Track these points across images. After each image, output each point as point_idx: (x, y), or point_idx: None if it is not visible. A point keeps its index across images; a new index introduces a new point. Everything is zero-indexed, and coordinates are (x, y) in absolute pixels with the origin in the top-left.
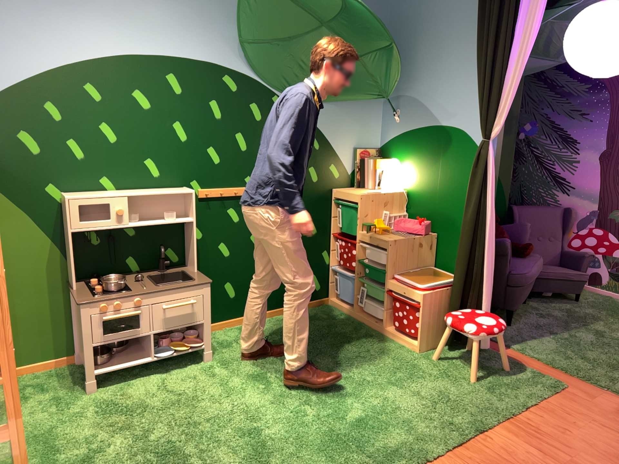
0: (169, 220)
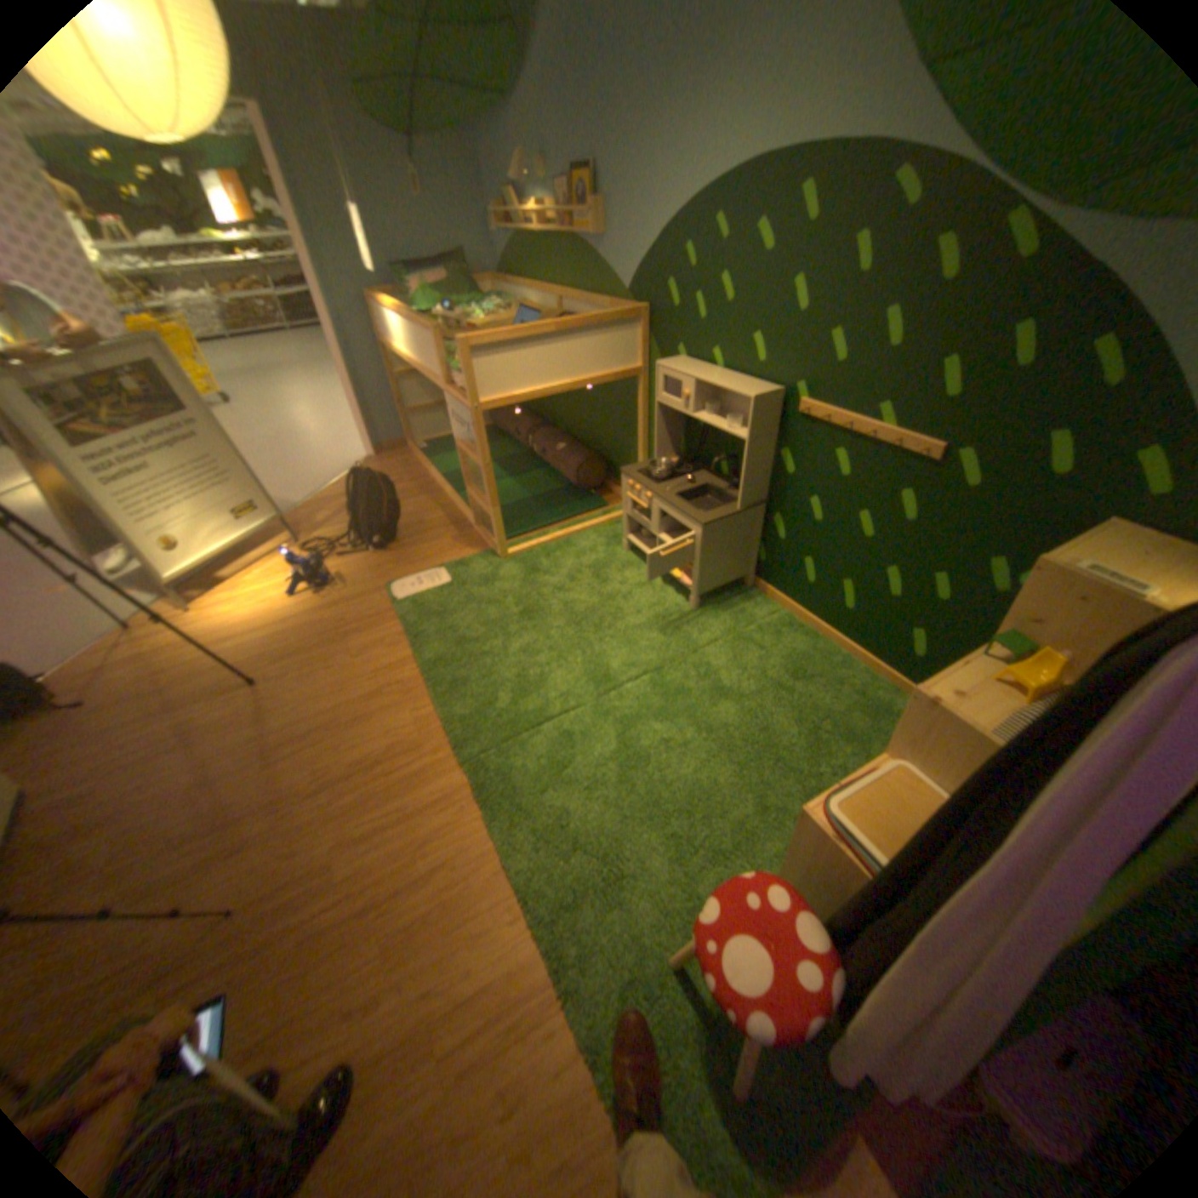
0: (734, 428)
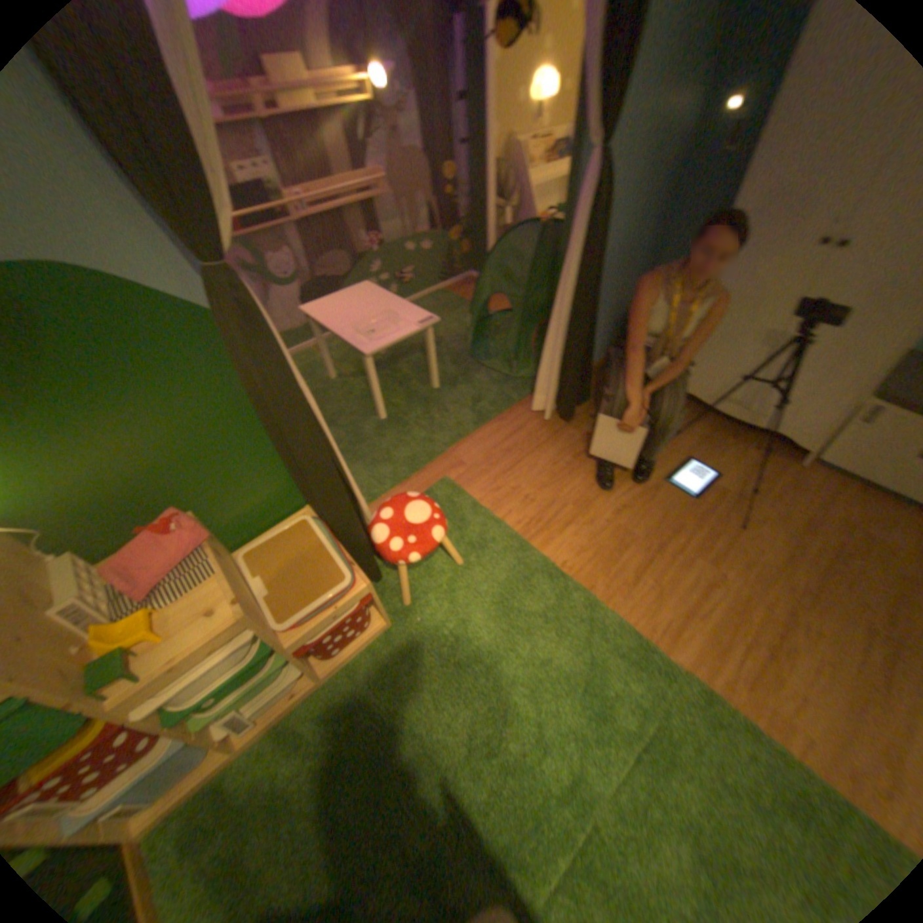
0: None
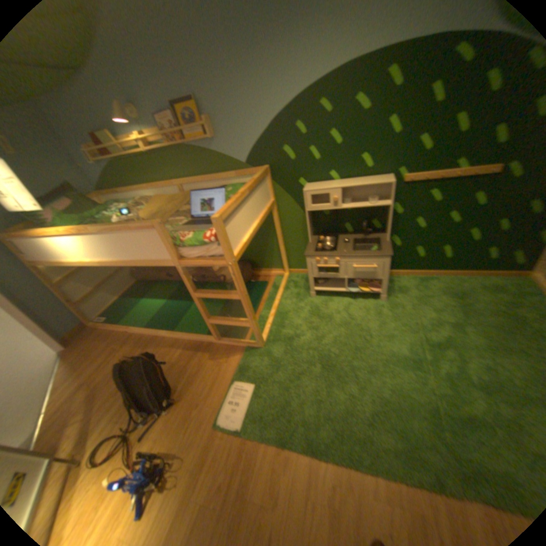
0: (372, 203)
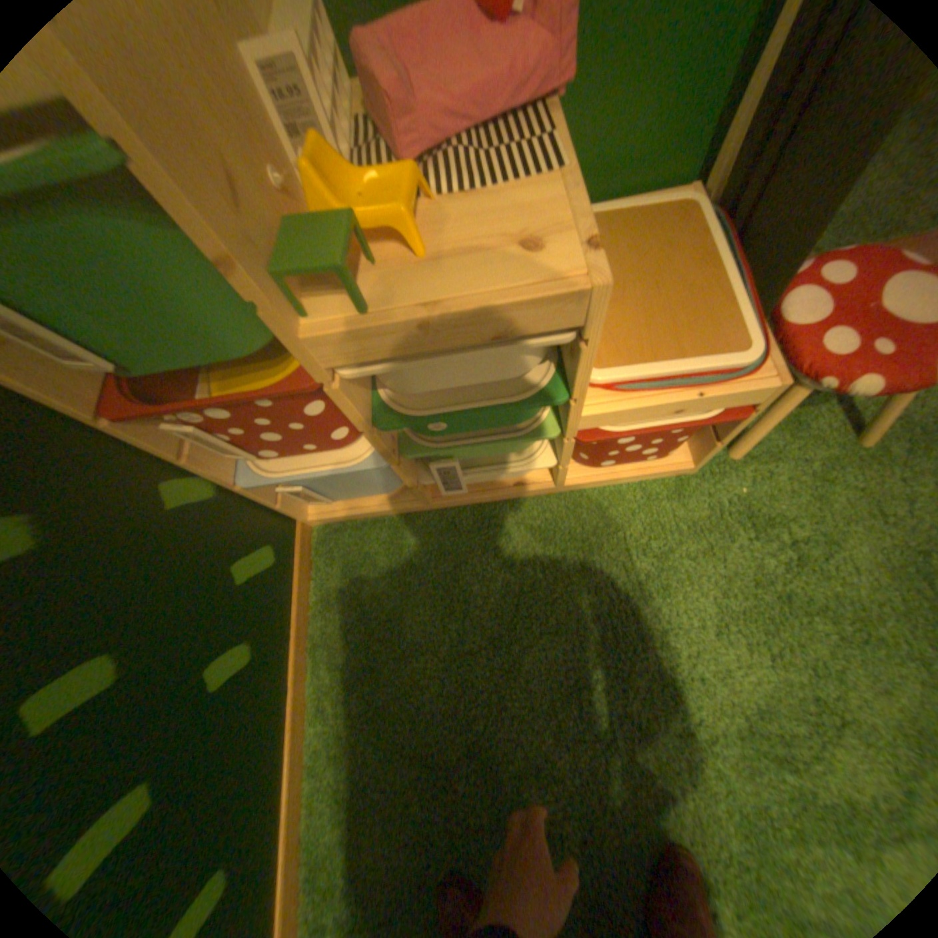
0: None
